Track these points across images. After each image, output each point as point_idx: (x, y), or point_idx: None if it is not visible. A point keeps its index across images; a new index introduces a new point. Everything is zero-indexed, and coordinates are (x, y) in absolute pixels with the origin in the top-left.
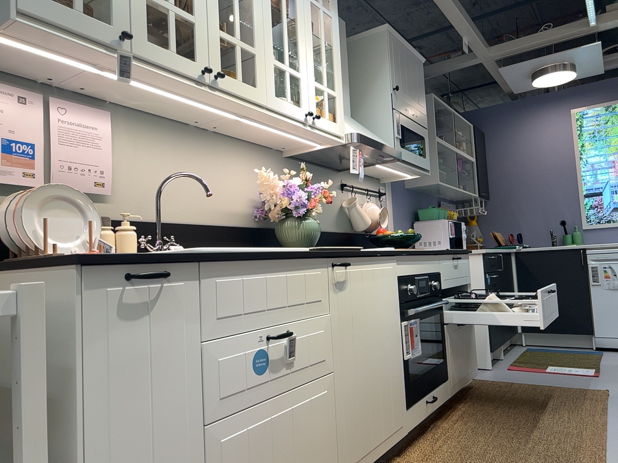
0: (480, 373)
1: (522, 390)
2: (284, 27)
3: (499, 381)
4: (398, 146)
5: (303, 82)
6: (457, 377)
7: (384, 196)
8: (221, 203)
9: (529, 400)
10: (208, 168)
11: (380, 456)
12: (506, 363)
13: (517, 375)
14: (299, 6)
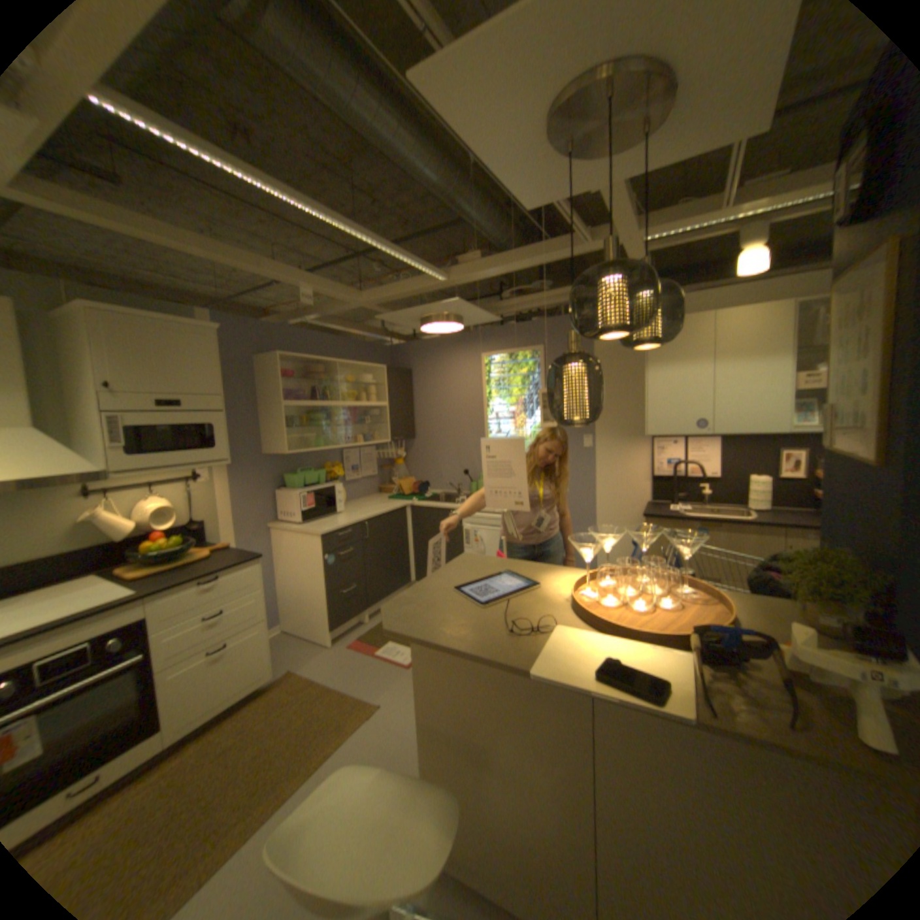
0: (309, 658)
1: (300, 704)
2: None
3: (305, 679)
4: (113, 457)
5: None
6: (192, 716)
7: (202, 476)
8: None
9: (276, 732)
10: None
11: None
12: (358, 635)
13: (337, 664)
14: None
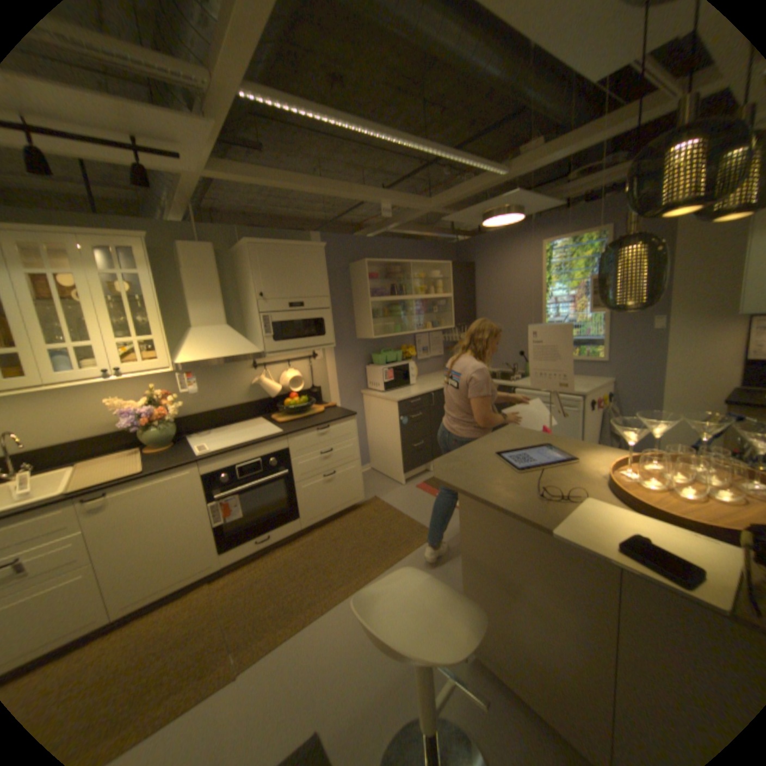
0: (389, 489)
1: (383, 520)
2: (60, 313)
3: (386, 503)
4: (267, 343)
5: (98, 346)
6: (317, 513)
7: (319, 355)
8: (95, 421)
9: (367, 535)
10: (75, 402)
11: (174, 591)
12: (425, 479)
13: (409, 498)
14: (82, 285)
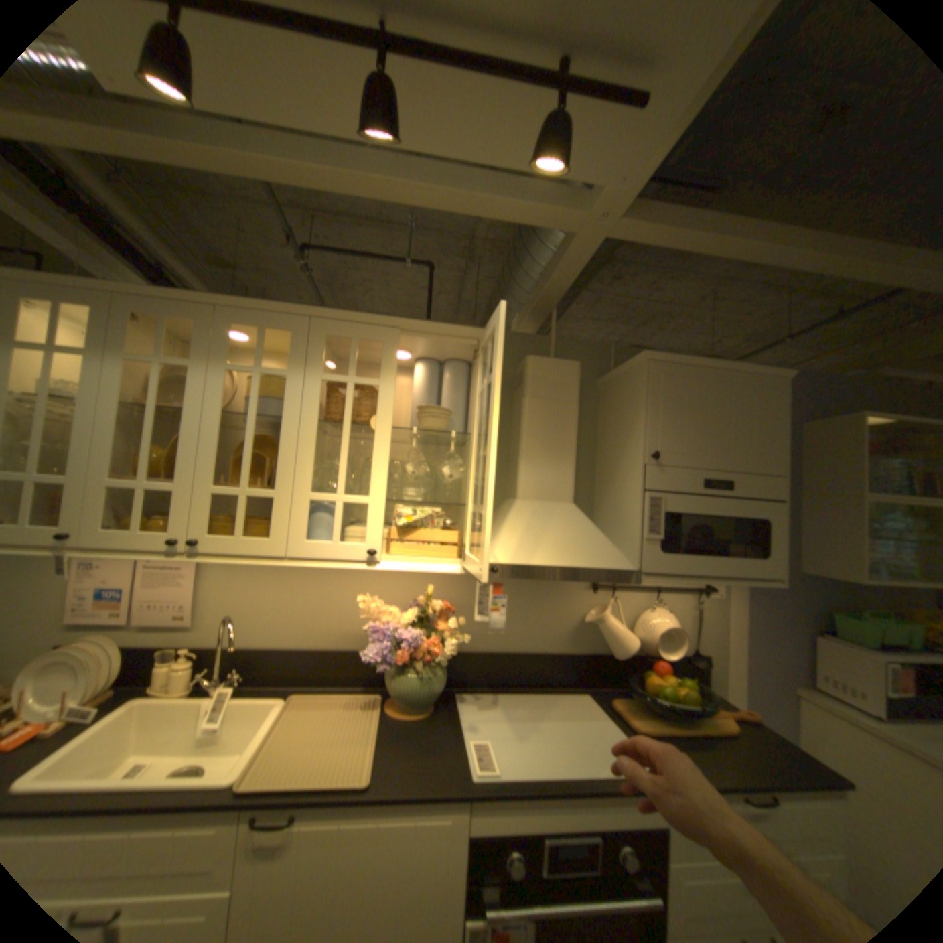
0: None
1: None
2: (342, 444)
3: None
4: (647, 553)
5: (375, 507)
6: None
7: (717, 592)
8: (338, 623)
9: None
10: (323, 586)
11: None
12: None
13: None
14: (384, 404)
